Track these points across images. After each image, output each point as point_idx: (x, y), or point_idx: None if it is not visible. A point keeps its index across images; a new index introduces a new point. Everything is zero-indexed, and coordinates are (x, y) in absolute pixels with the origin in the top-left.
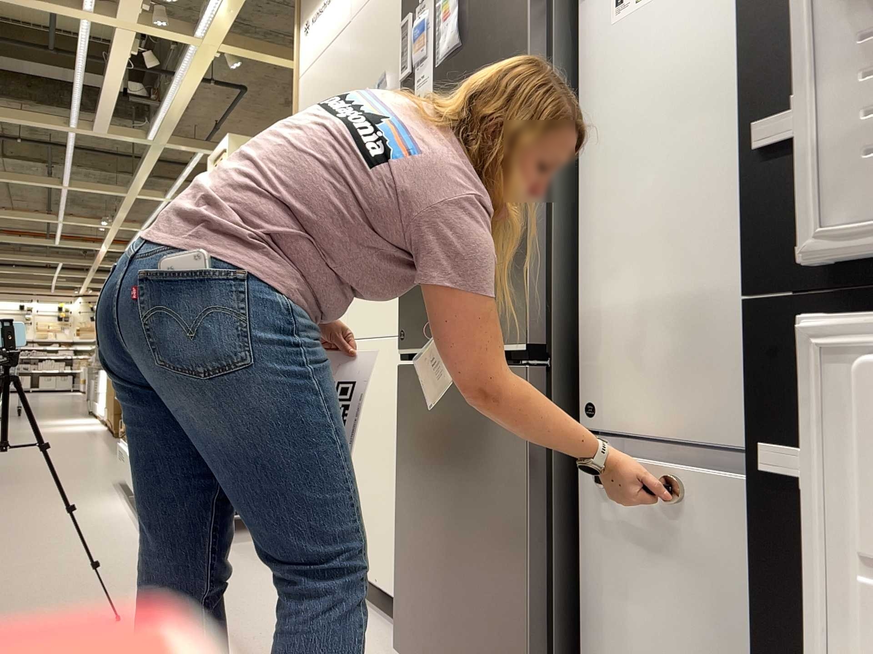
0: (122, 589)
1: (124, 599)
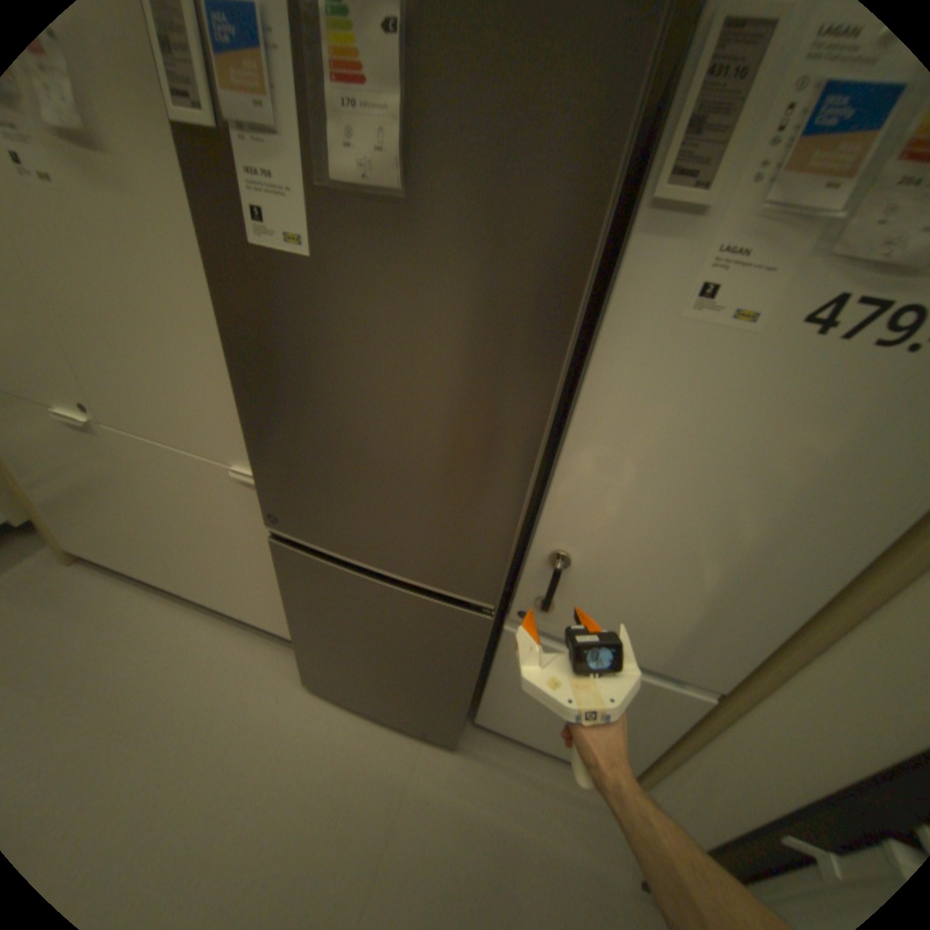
0: None
1: None
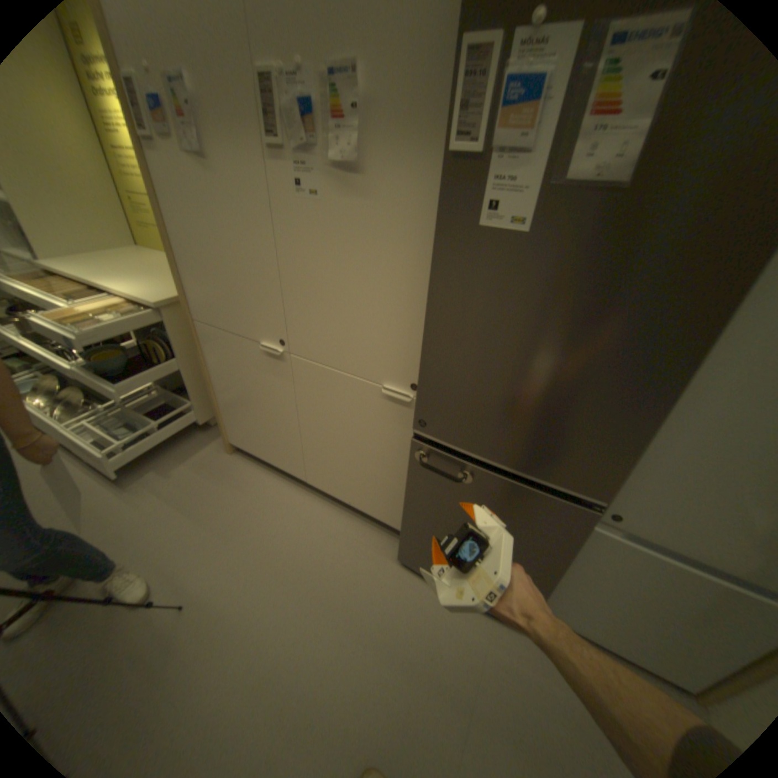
0: (142, 559)
1: (156, 572)
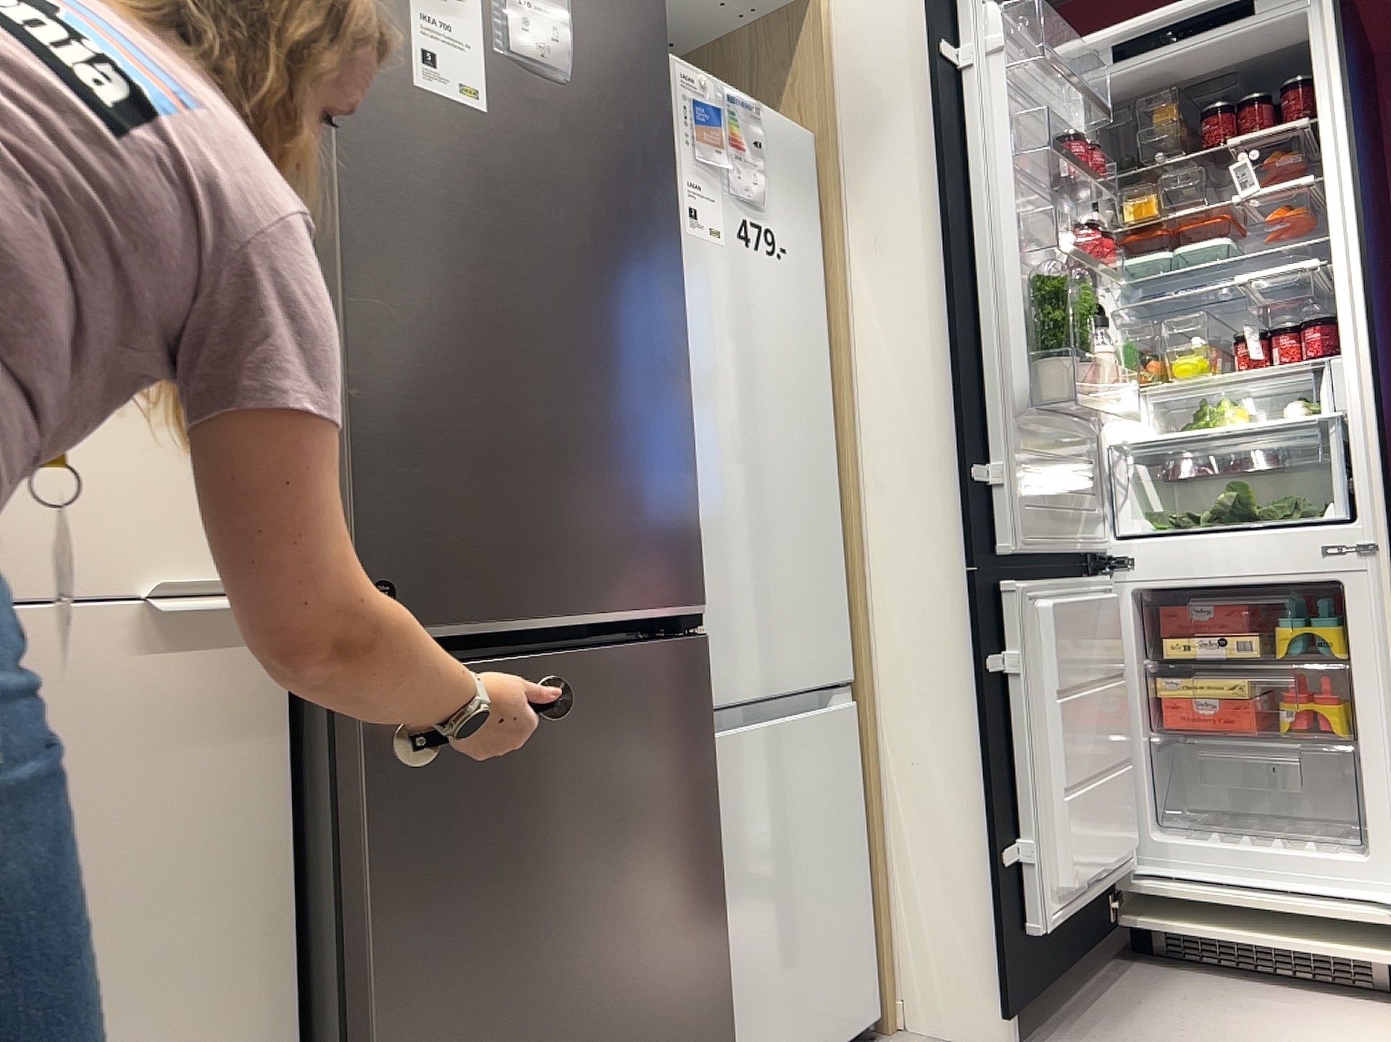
0: None
1: None
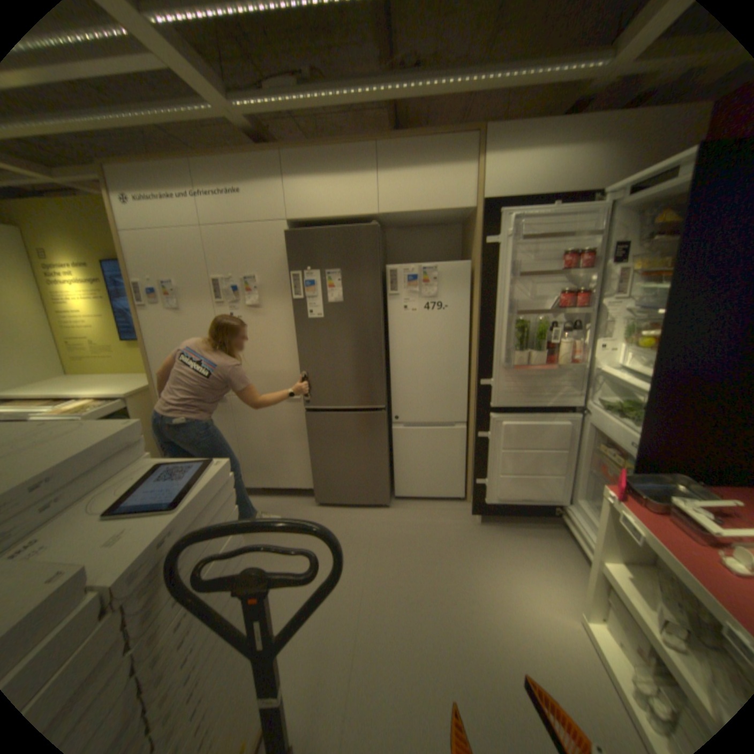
0: None
1: None
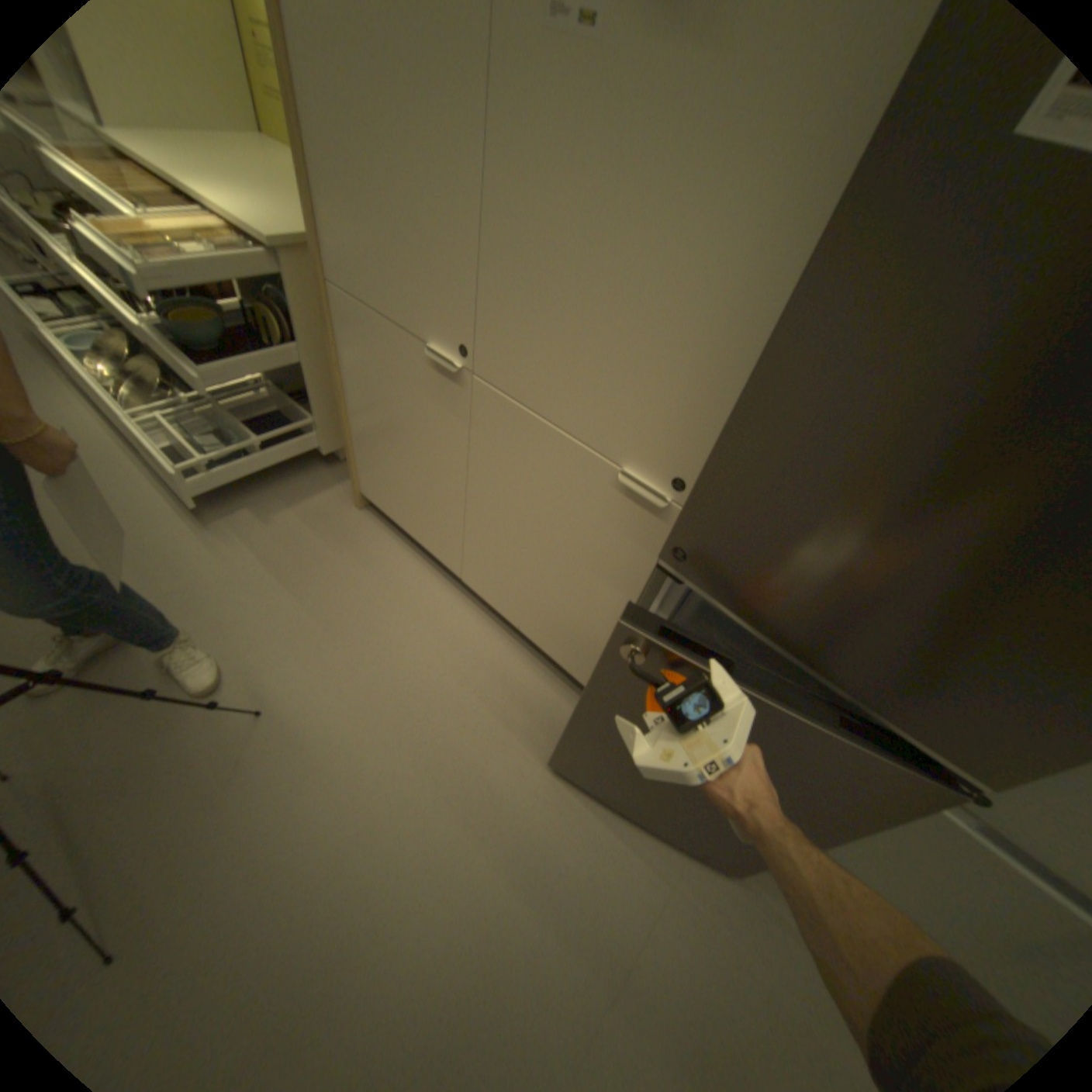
0: (218, 632)
1: (234, 656)
